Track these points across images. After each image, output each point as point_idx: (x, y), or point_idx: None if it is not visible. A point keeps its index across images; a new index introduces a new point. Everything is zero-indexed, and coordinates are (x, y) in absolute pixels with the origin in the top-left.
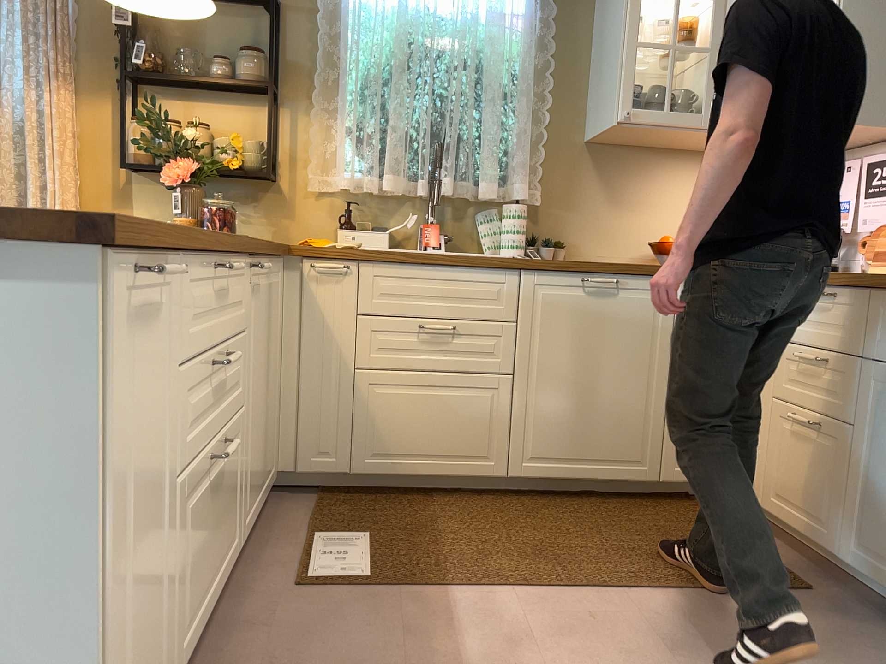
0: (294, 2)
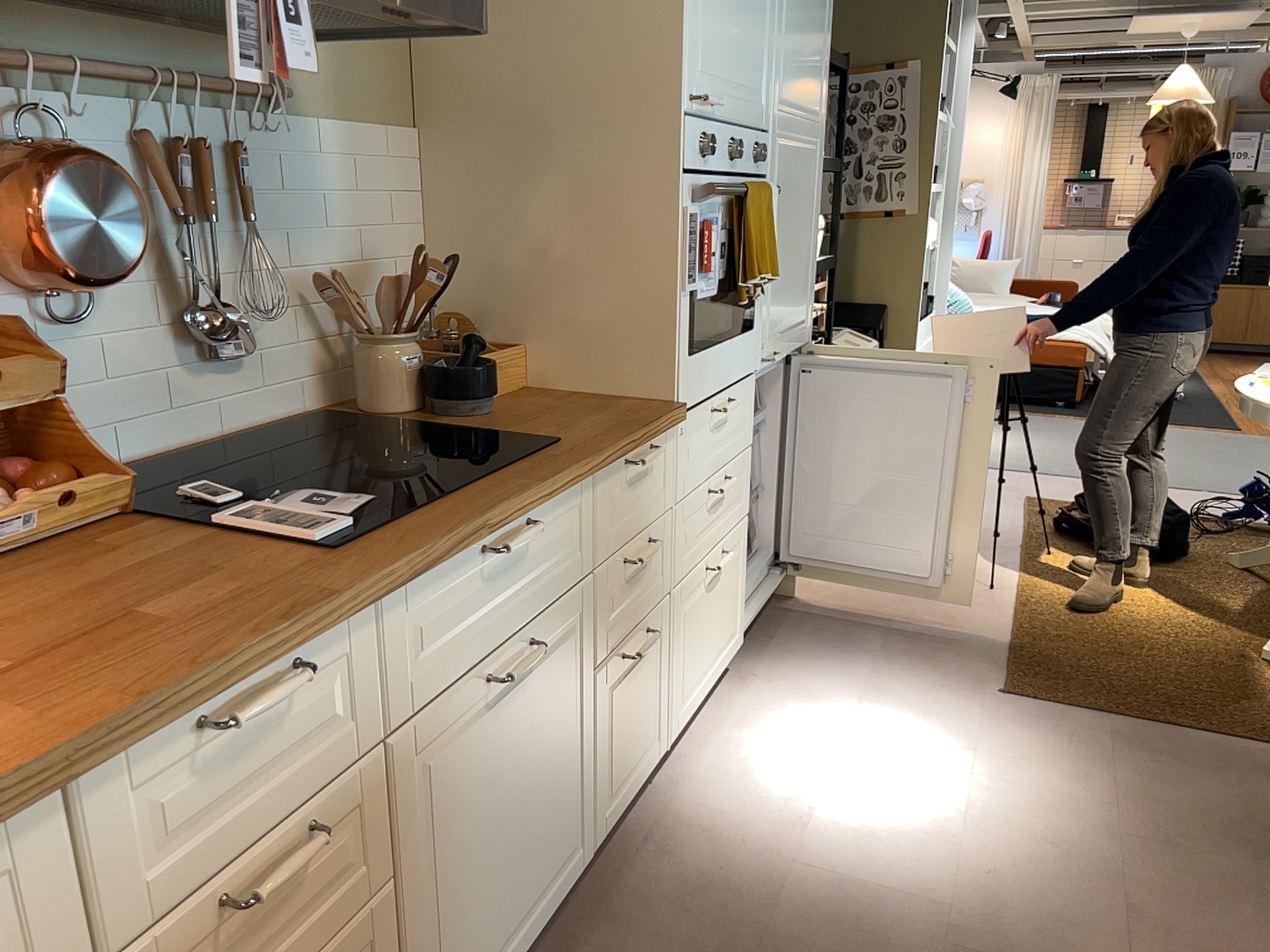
0: None
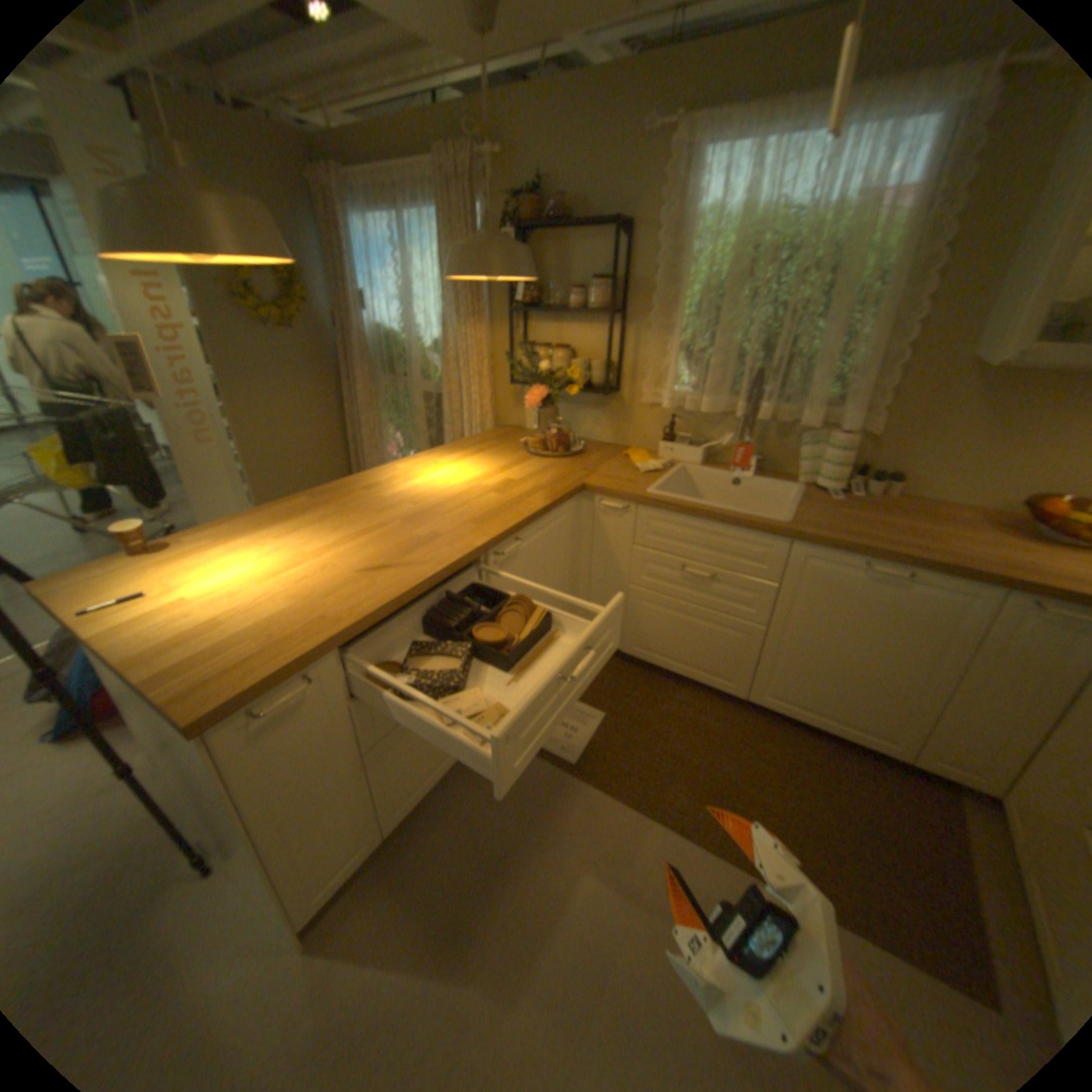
0: (642, 214)
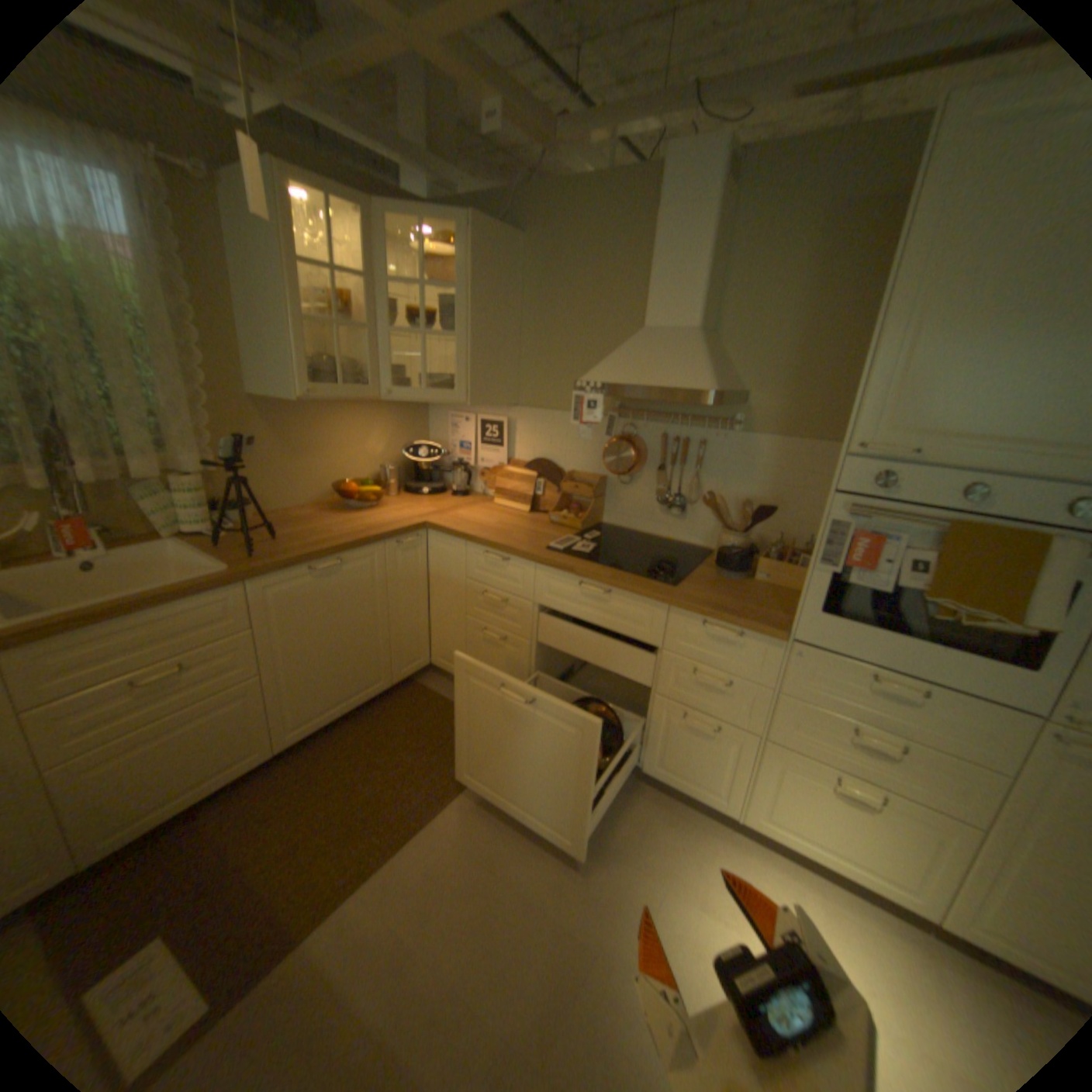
0: None
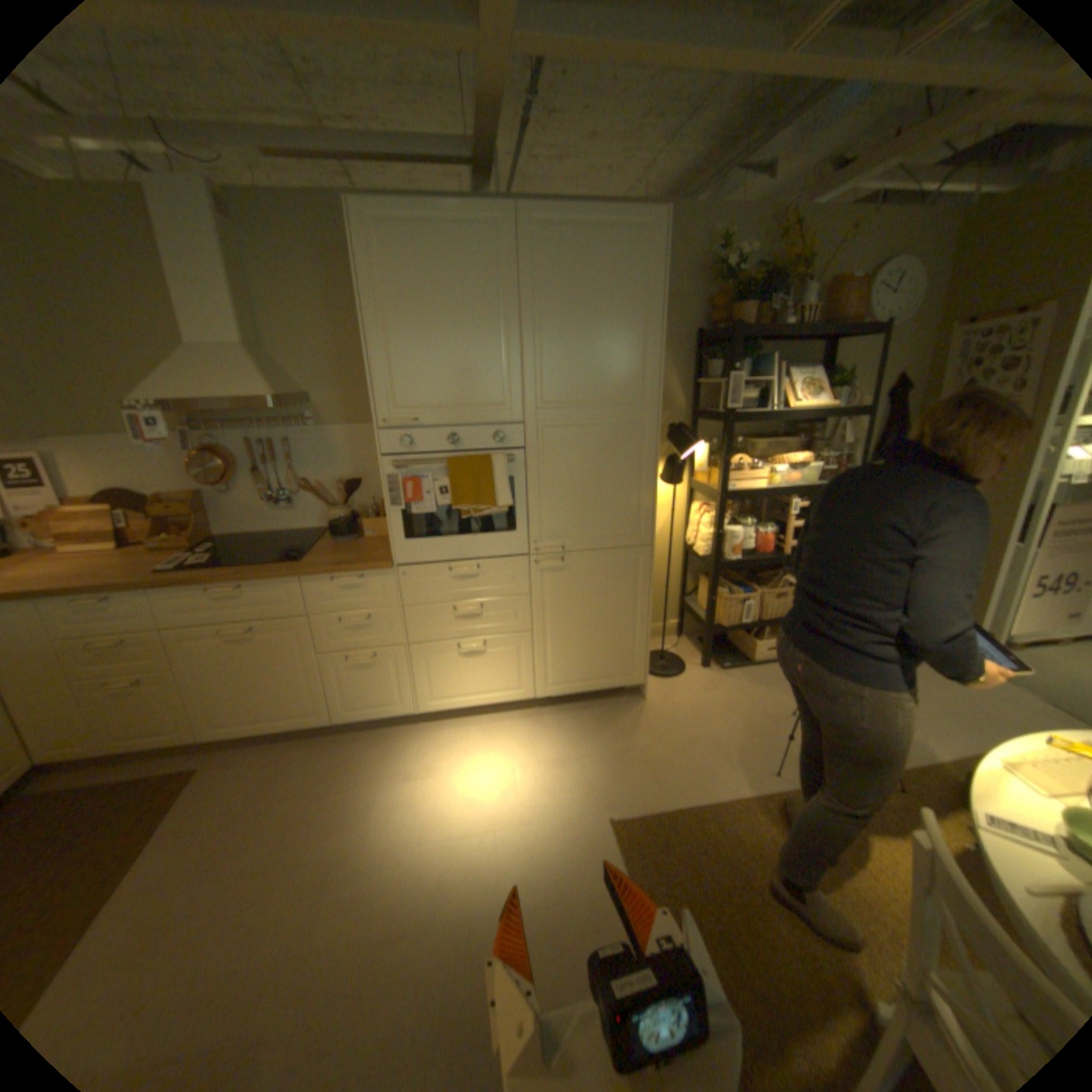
0: None
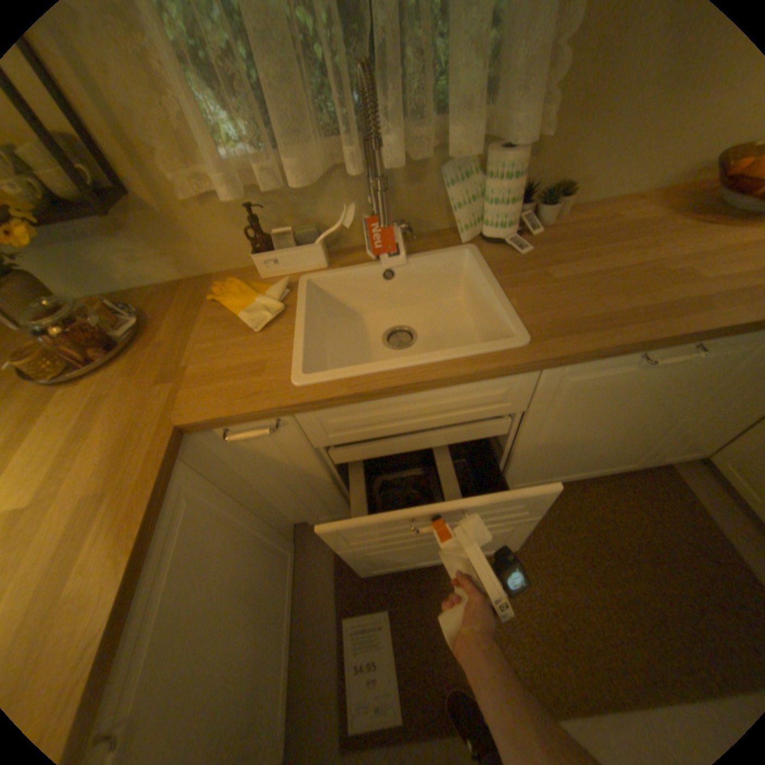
0: None
